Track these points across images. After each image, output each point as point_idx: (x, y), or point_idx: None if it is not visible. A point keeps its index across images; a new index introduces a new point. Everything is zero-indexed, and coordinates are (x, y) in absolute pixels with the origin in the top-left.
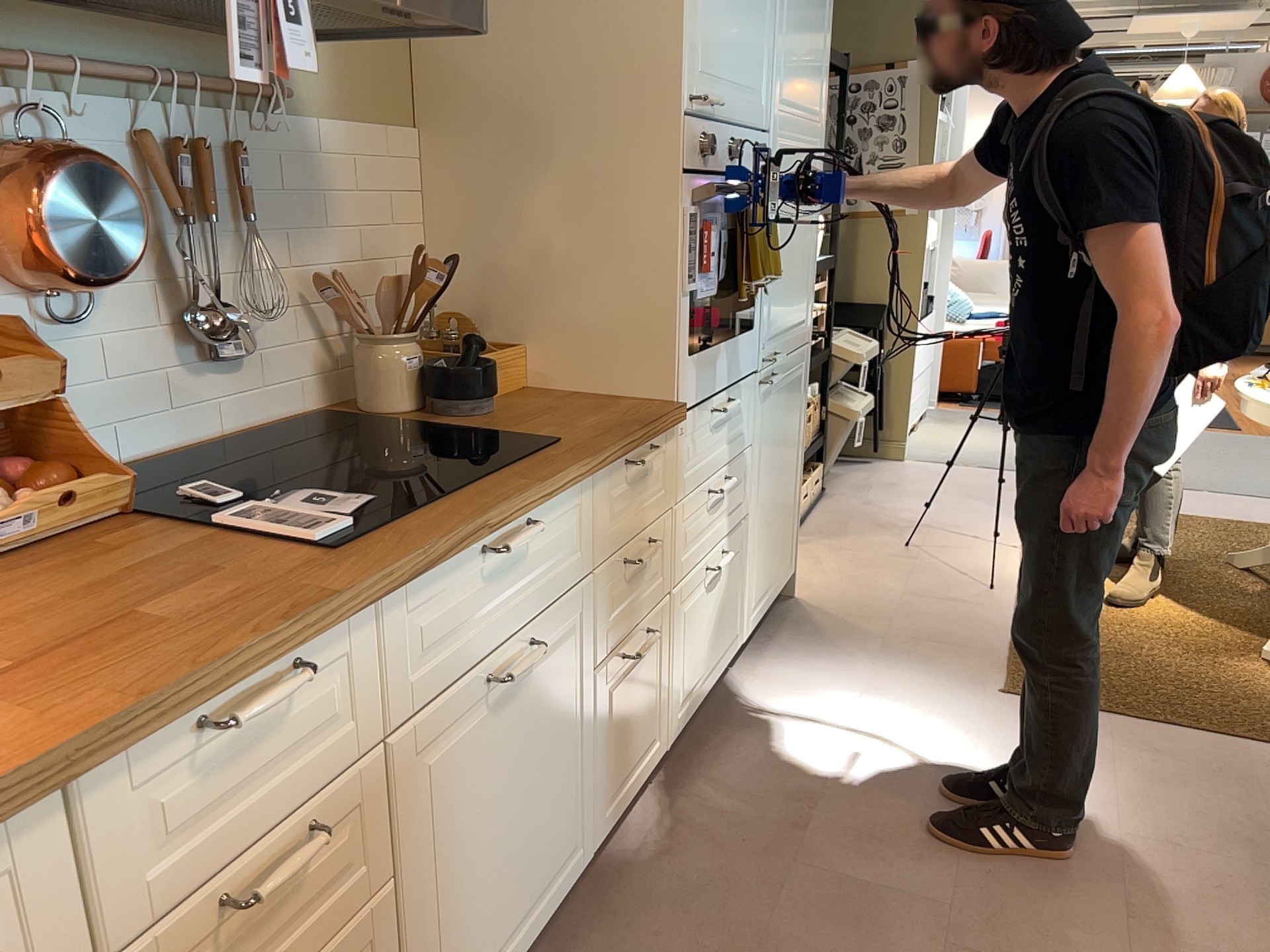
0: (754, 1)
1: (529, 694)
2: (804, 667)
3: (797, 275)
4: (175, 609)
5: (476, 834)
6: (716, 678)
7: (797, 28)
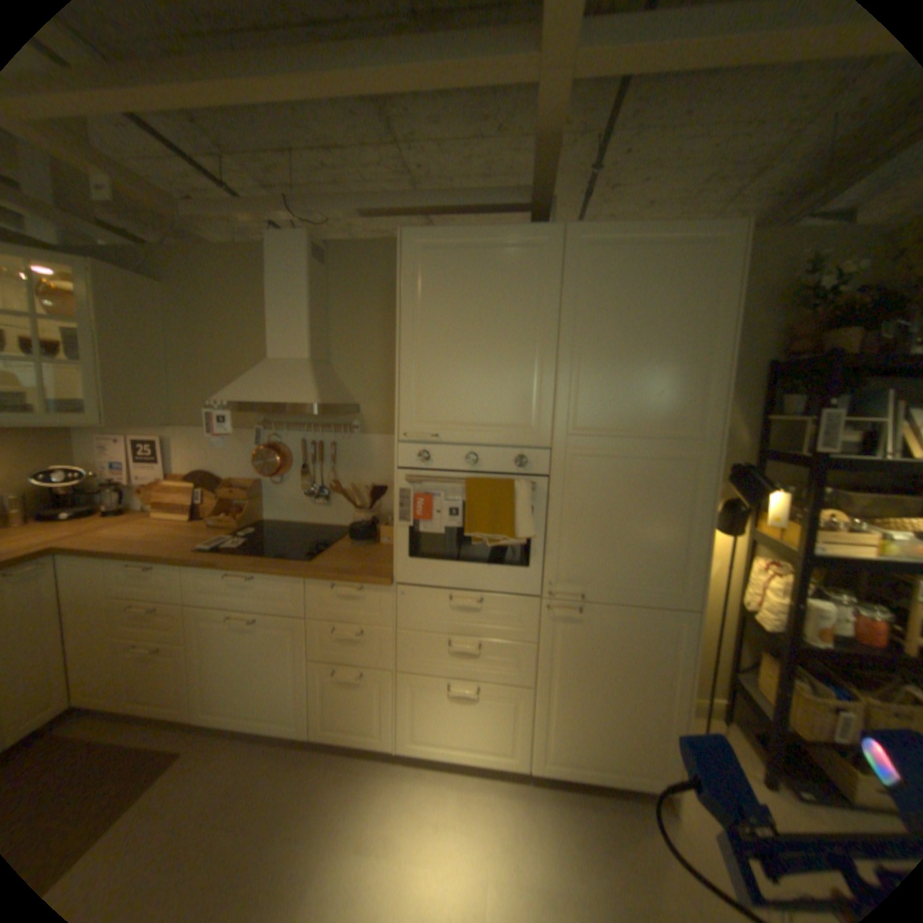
0: (504, 371)
1: (254, 639)
2: (558, 838)
3: (645, 549)
4: (159, 546)
5: (222, 665)
6: (474, 765)
7: (612, 373)
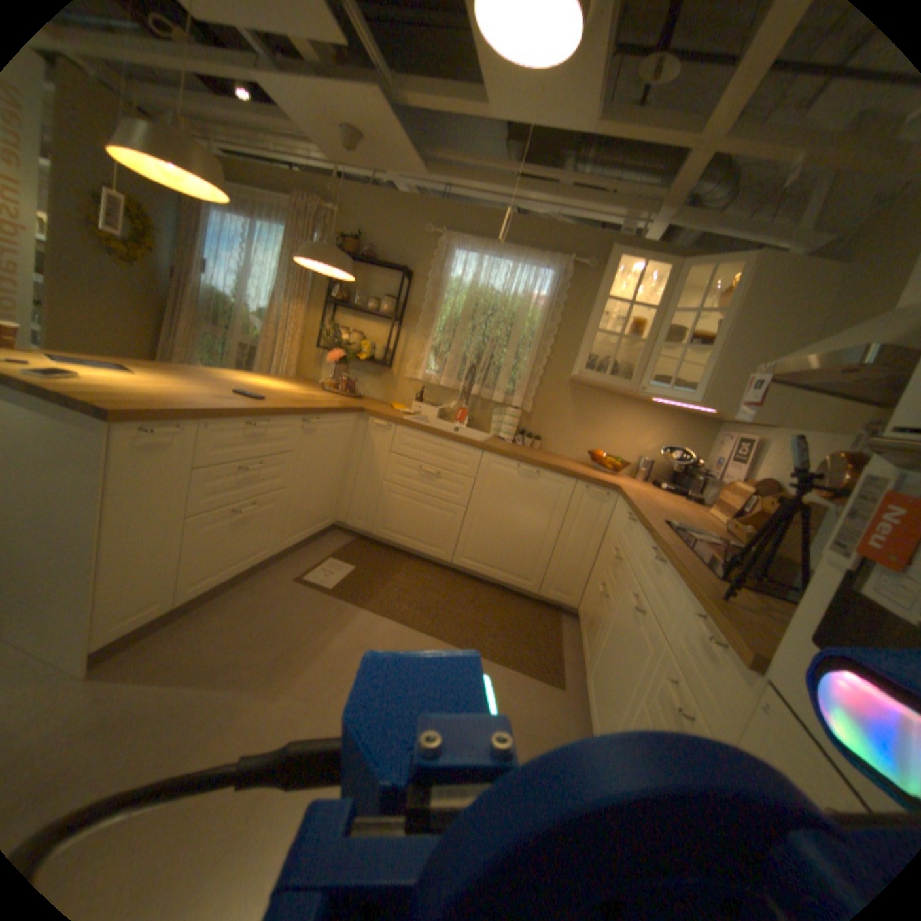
0: None
1: (635, 635)
2: None
3: None
4: (660, 513)
5: (614, 644)
6: None
7: None
